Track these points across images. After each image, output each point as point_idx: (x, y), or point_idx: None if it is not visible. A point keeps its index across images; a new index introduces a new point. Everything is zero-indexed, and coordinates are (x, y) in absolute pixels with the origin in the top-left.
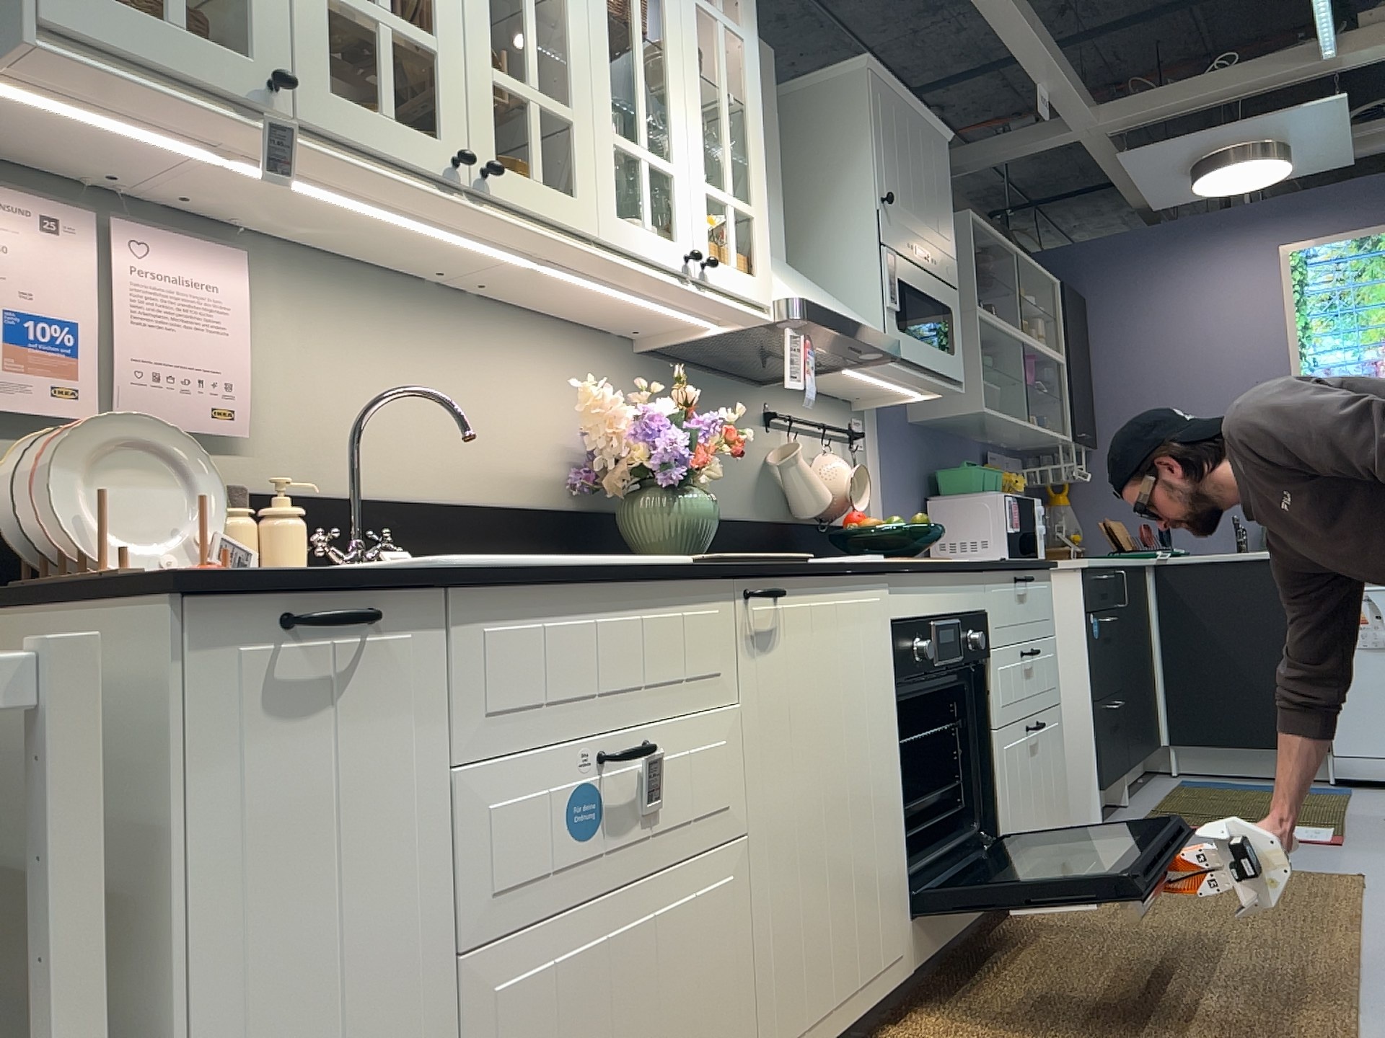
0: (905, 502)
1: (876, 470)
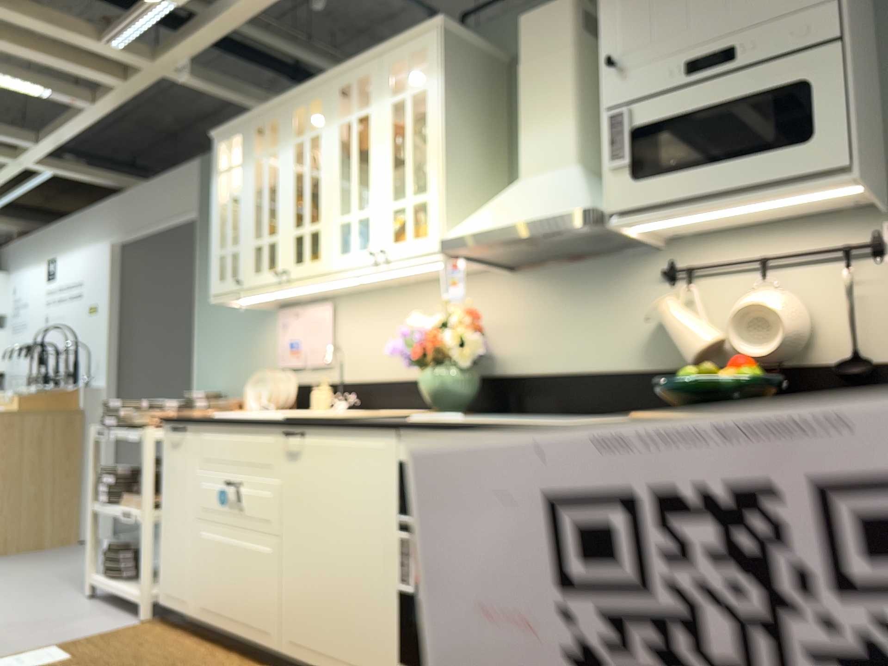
0: None
1: None
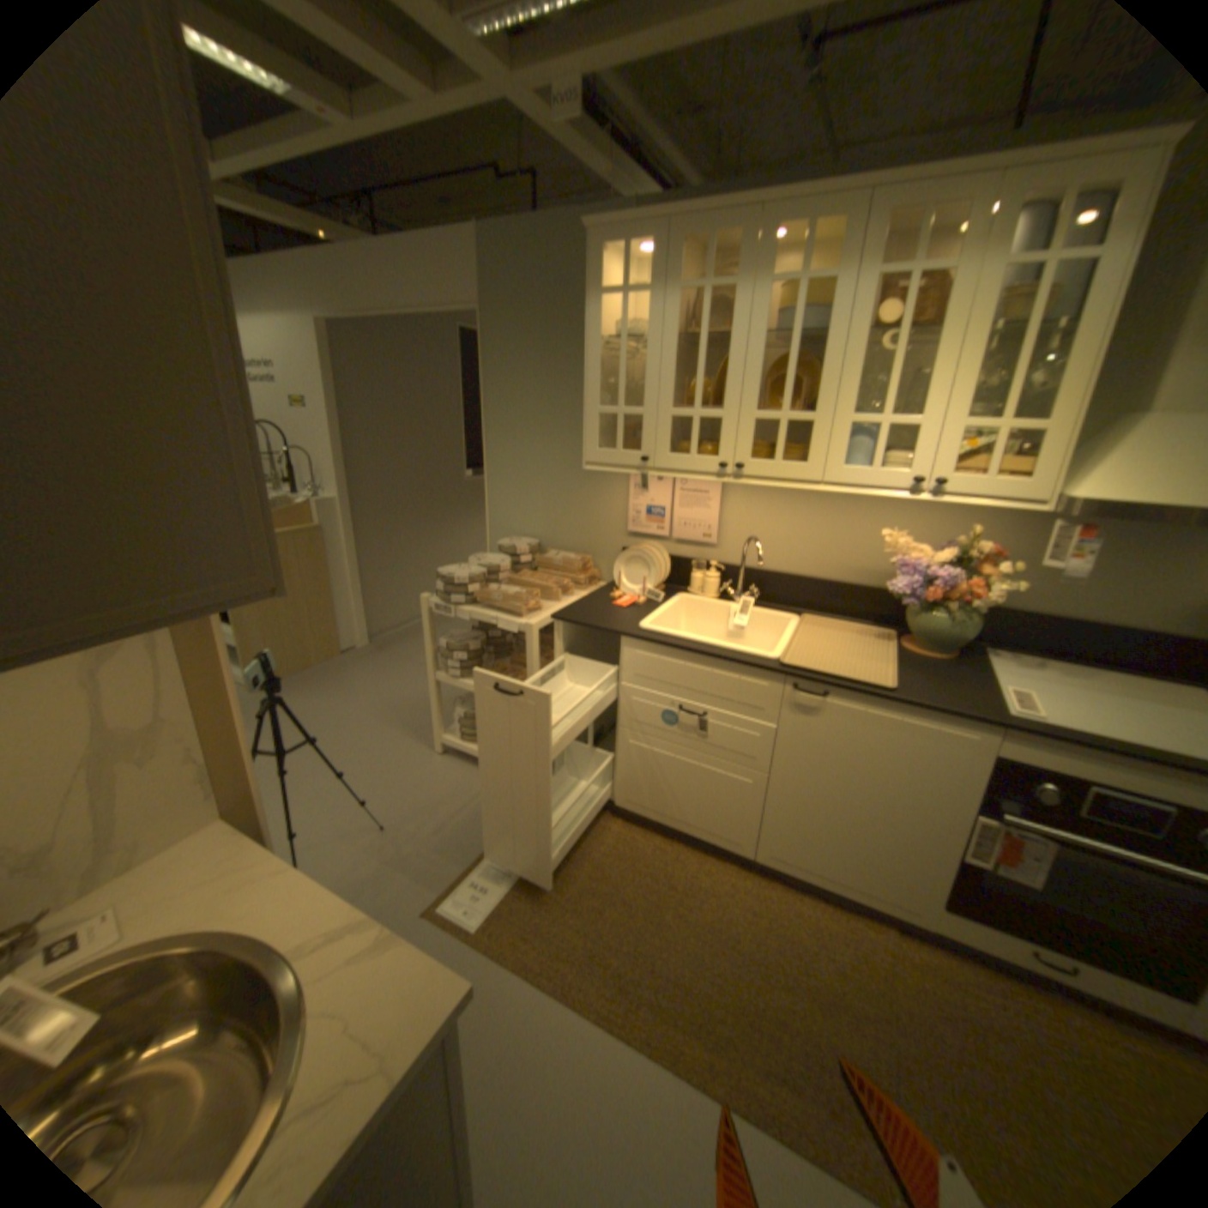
0: None
1: None
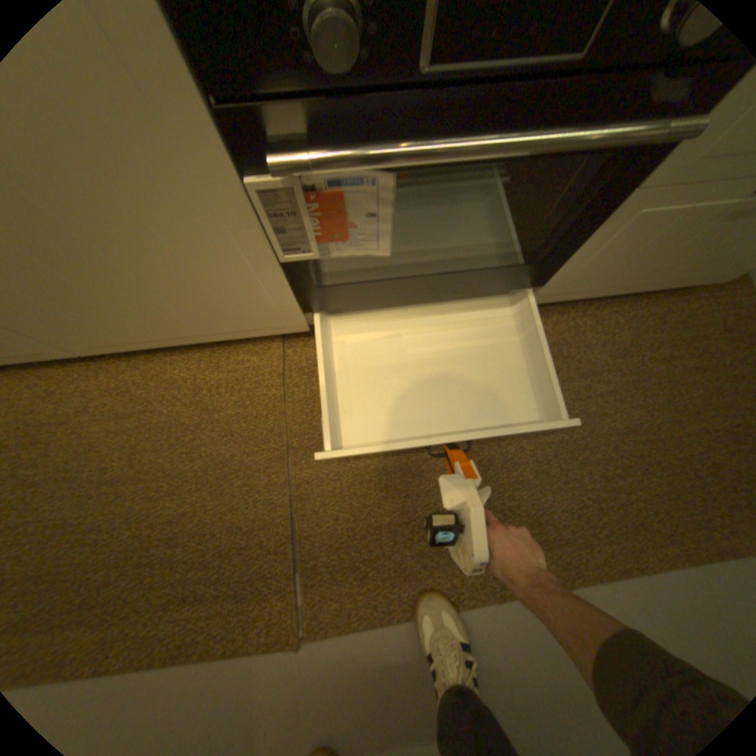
0: None
1: None
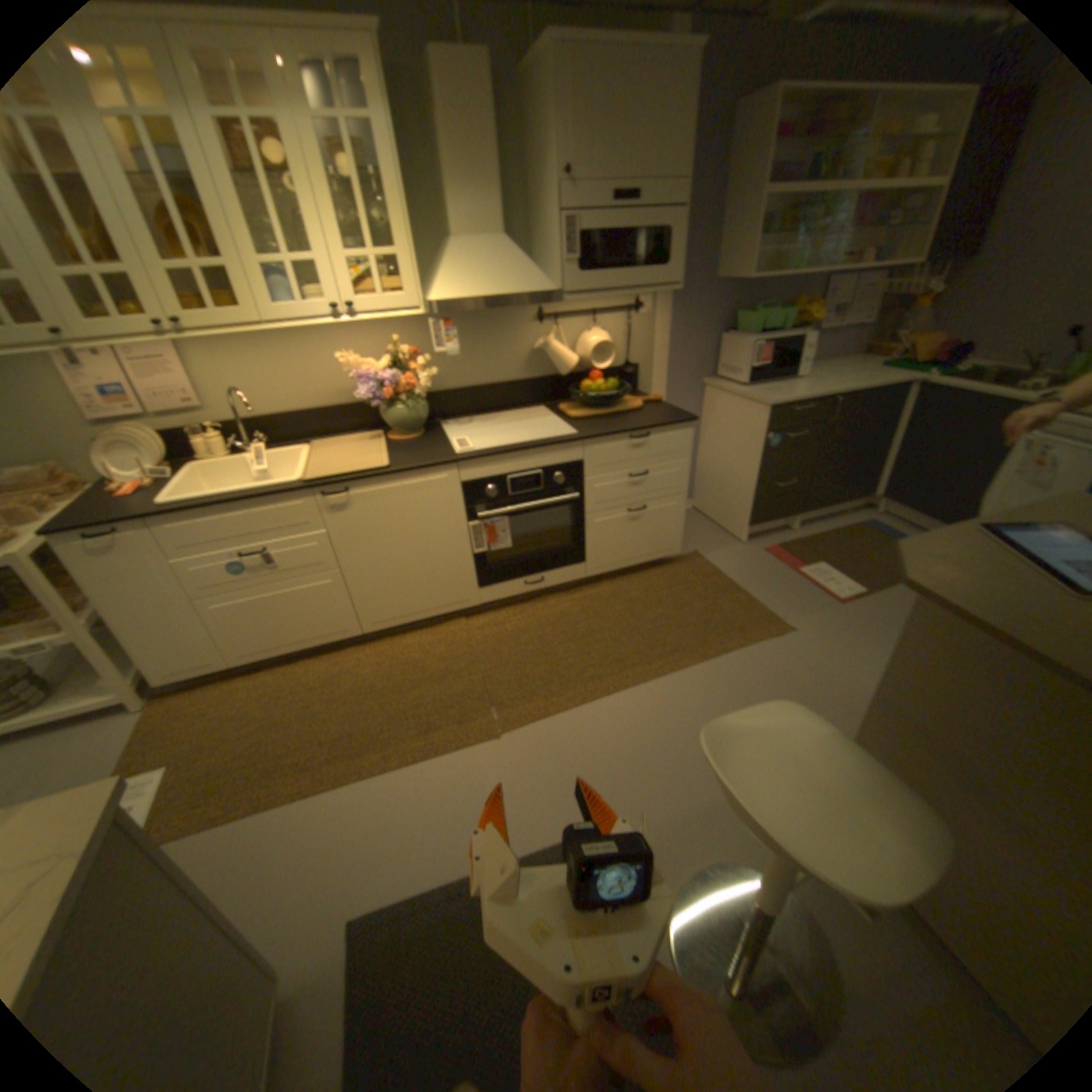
0: (696, 338)
1: (660, 324)
